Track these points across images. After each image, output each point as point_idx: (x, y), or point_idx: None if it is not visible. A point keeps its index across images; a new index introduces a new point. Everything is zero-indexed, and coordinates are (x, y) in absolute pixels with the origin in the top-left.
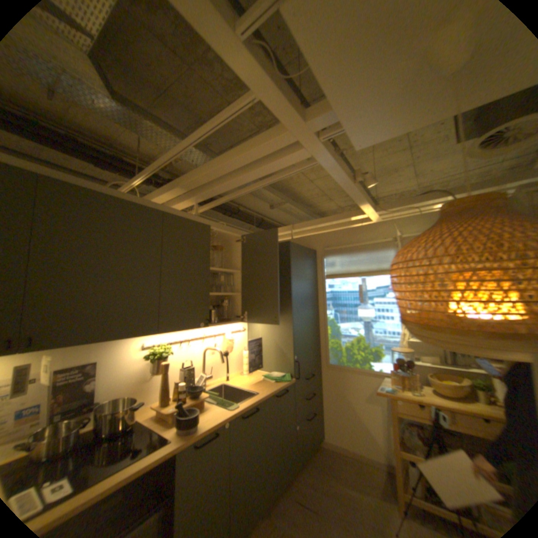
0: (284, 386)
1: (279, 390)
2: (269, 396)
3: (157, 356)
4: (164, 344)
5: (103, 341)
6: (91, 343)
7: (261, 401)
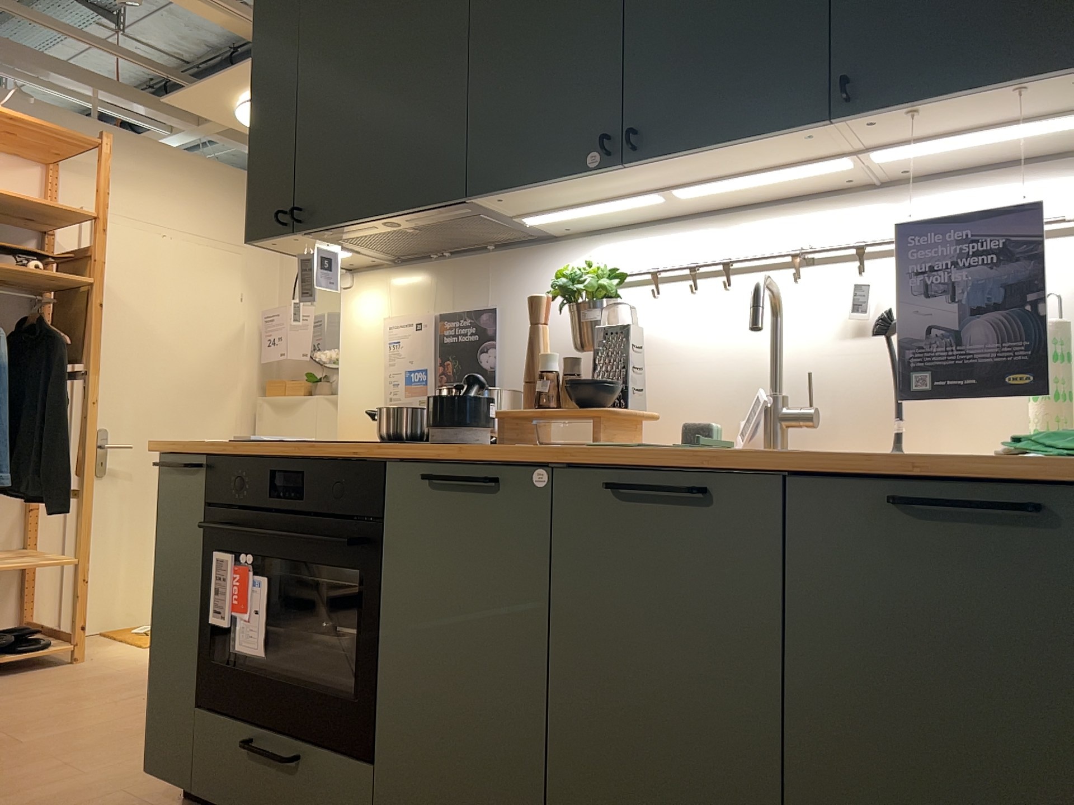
0: (1031, 470)
1: (928, 468)
2: (805, 461)
3: (558, 287)
4: (630, 271)
5: (382, 218)
6: (369, 221)
7: (736, 463)
